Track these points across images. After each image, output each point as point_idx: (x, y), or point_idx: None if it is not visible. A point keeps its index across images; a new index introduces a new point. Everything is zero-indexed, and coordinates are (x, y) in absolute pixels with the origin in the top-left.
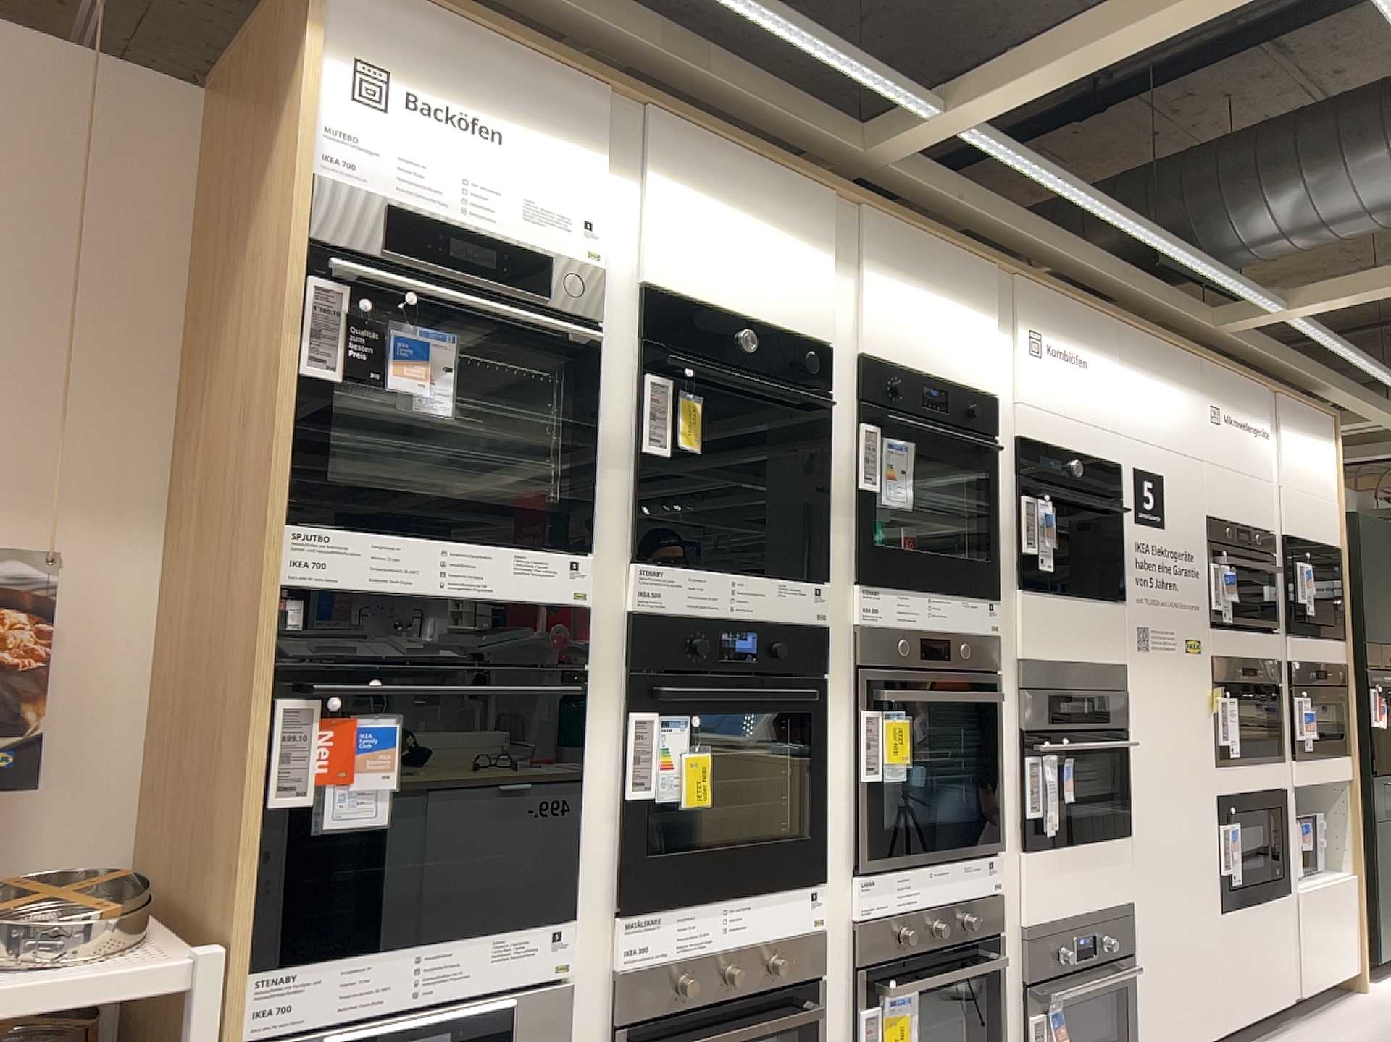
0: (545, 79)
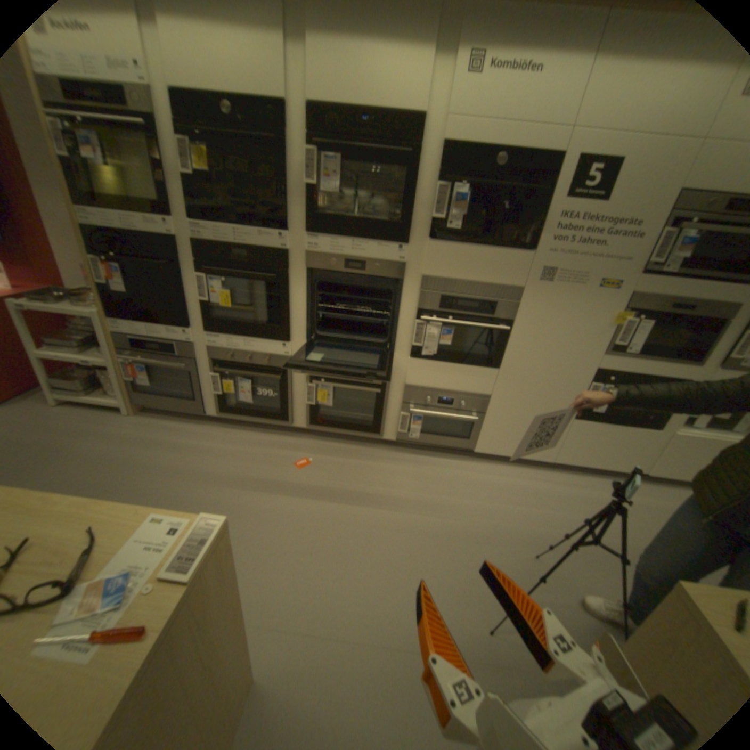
0: None
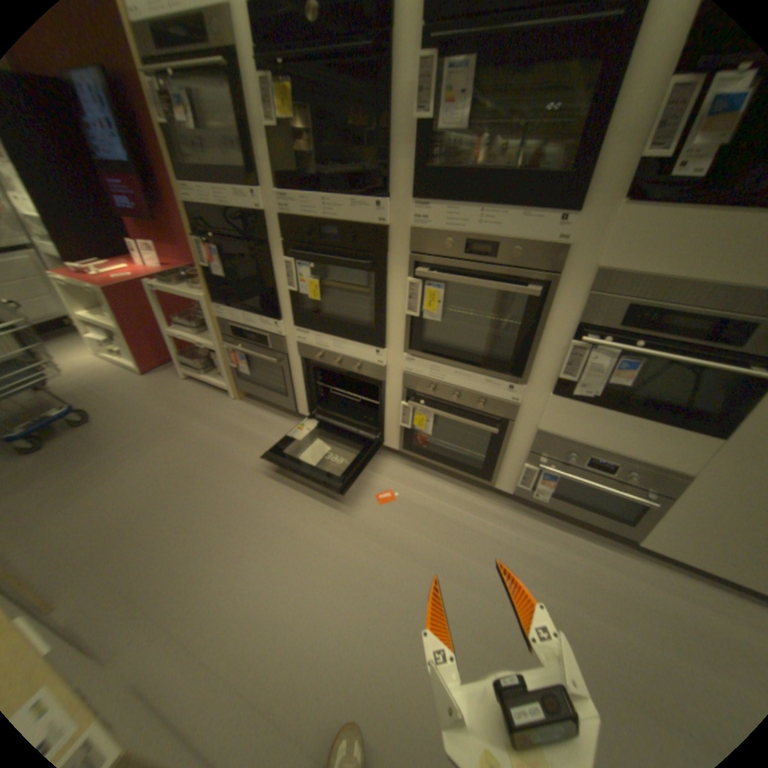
0: None
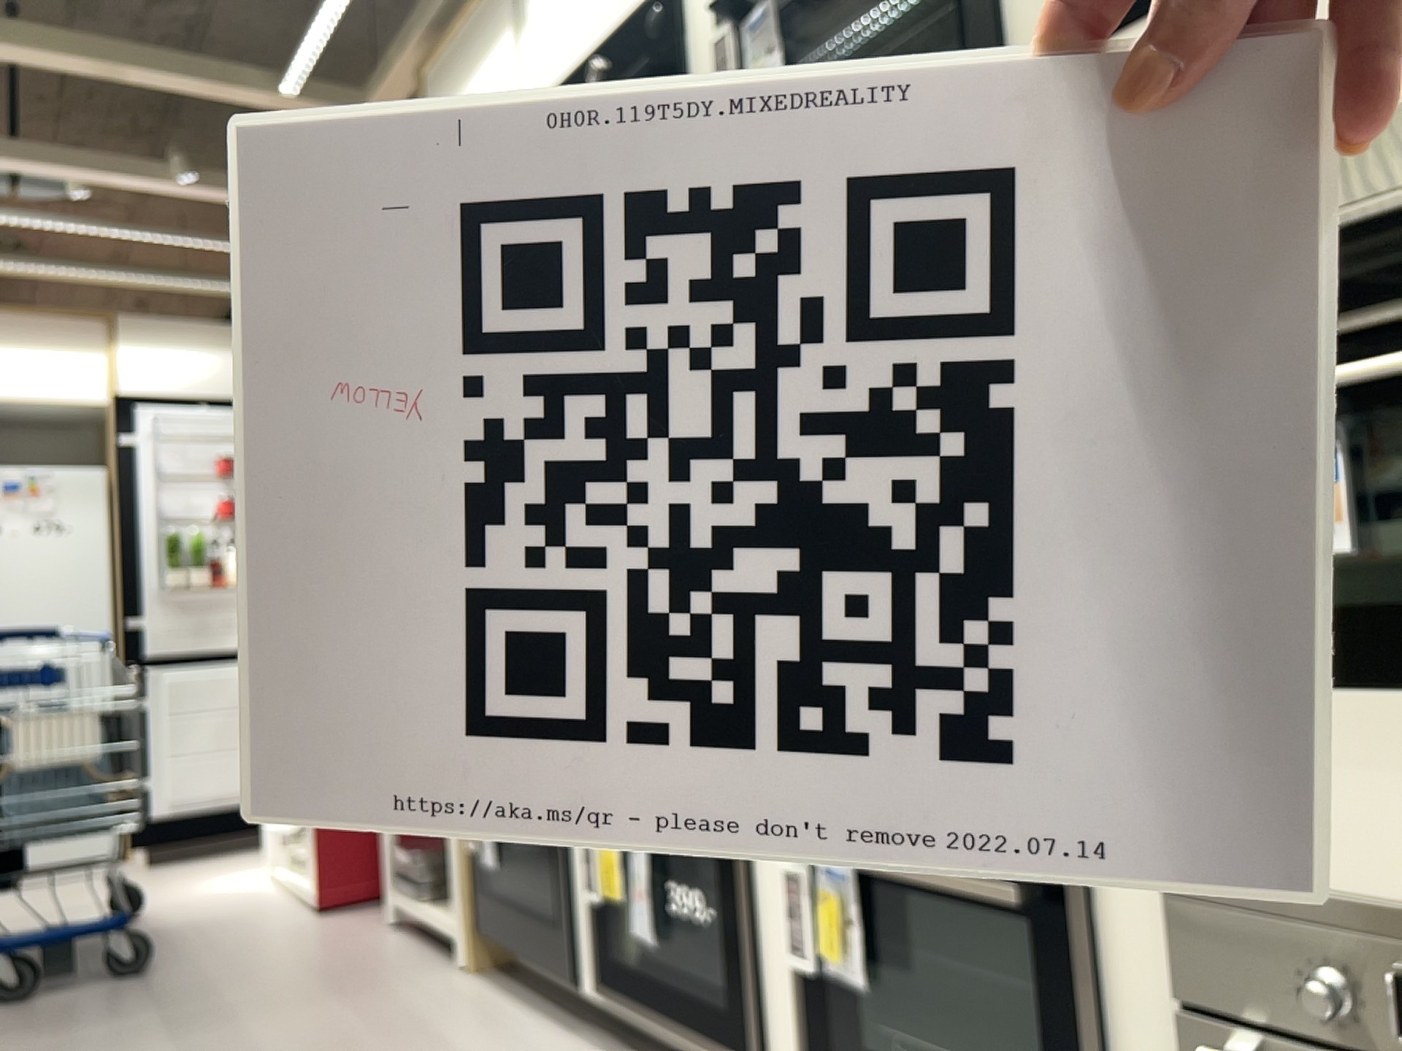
0: (475, 9)
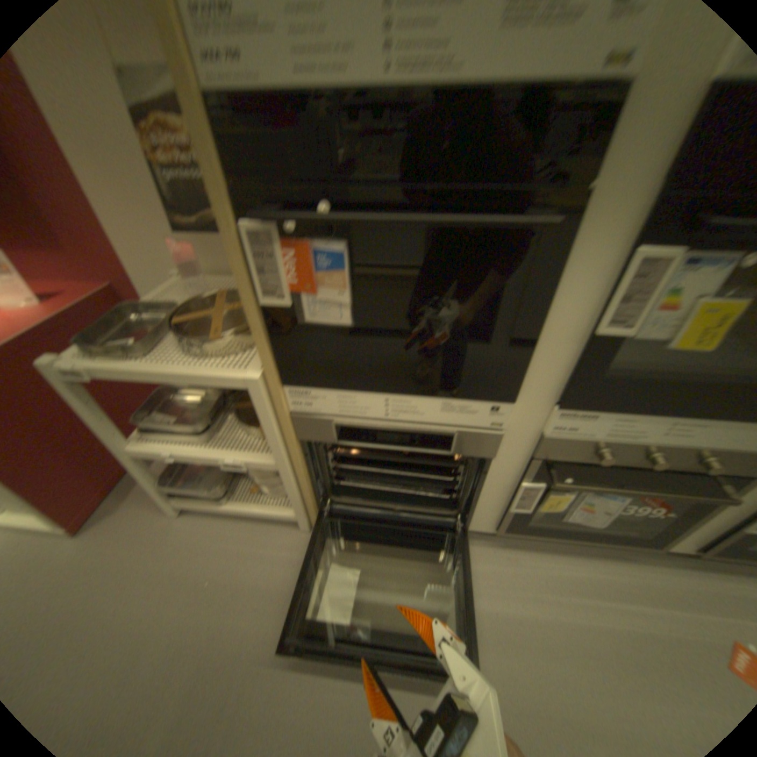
0: None
